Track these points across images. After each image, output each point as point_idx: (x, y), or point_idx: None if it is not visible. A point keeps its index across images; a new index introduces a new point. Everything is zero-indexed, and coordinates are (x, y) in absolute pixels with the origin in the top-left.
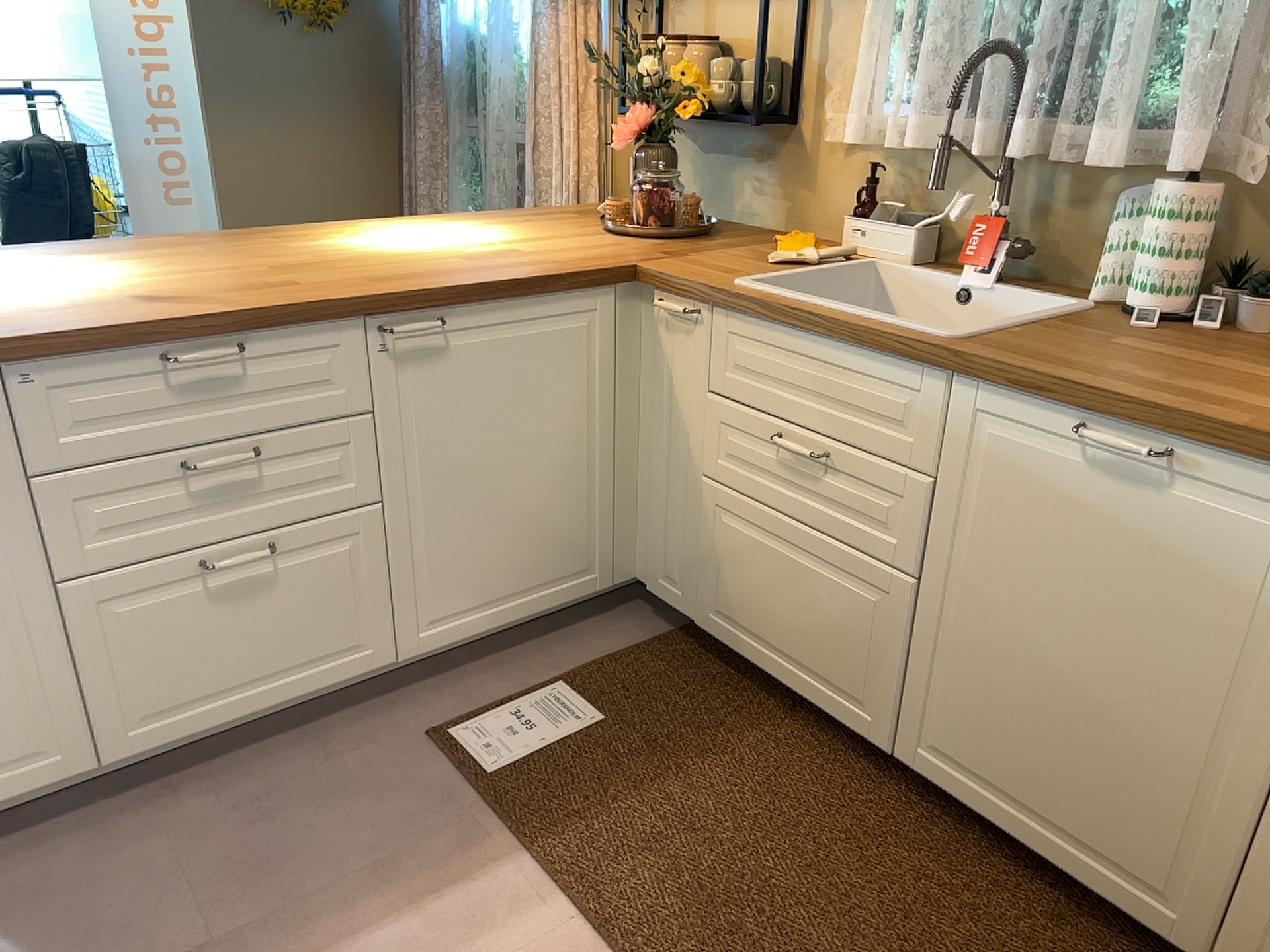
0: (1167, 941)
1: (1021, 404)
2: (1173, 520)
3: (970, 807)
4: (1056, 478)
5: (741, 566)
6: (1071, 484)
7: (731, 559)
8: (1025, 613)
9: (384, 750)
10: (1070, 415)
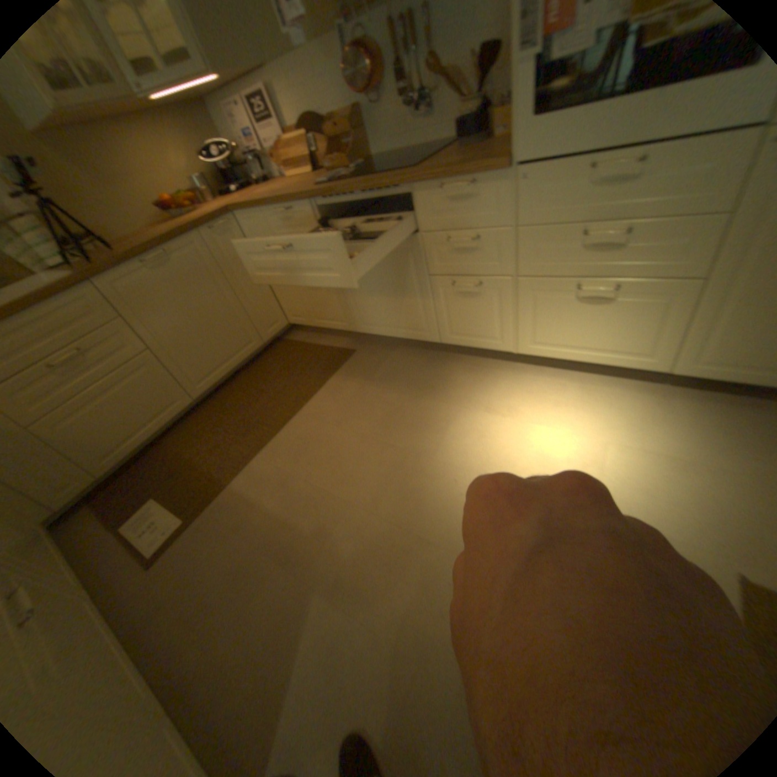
0: (257, 347)
1: (117, 269)
2: (176, 264)
3: (215, 381)
4: (146, 280)
5: (89, 429)
6: (150, 277)
7: (81, 434)
8: (176, 320)
9: (155, 582)
10: (131, 260)
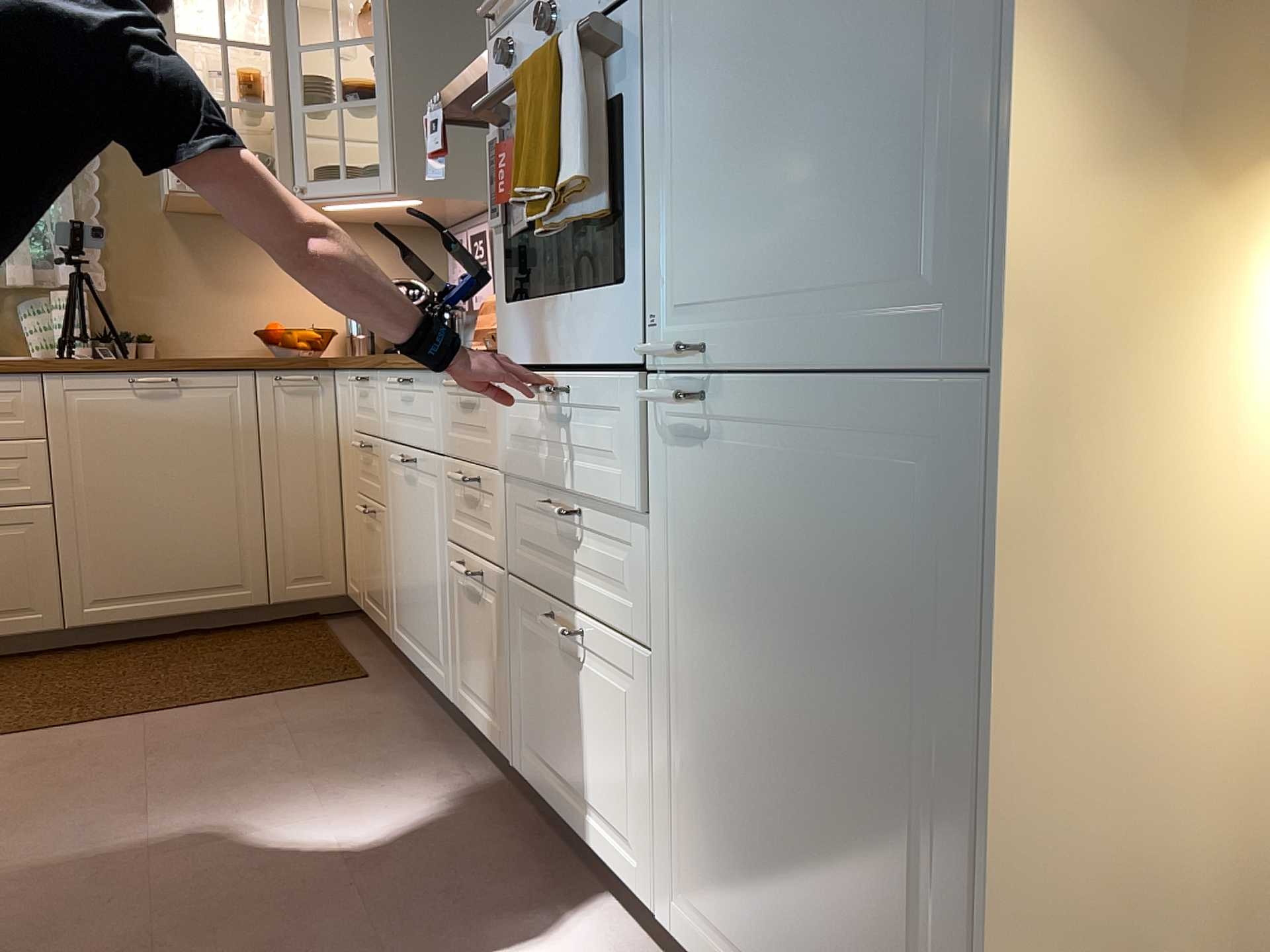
0: (250, 606)
1: (93, 379)
2: (187, 408)
3: (130, 621)
4: (124, 410)
5: None
6: (133, 410)
7: None
8: (130, 487)
9: None
10: (122, 377)
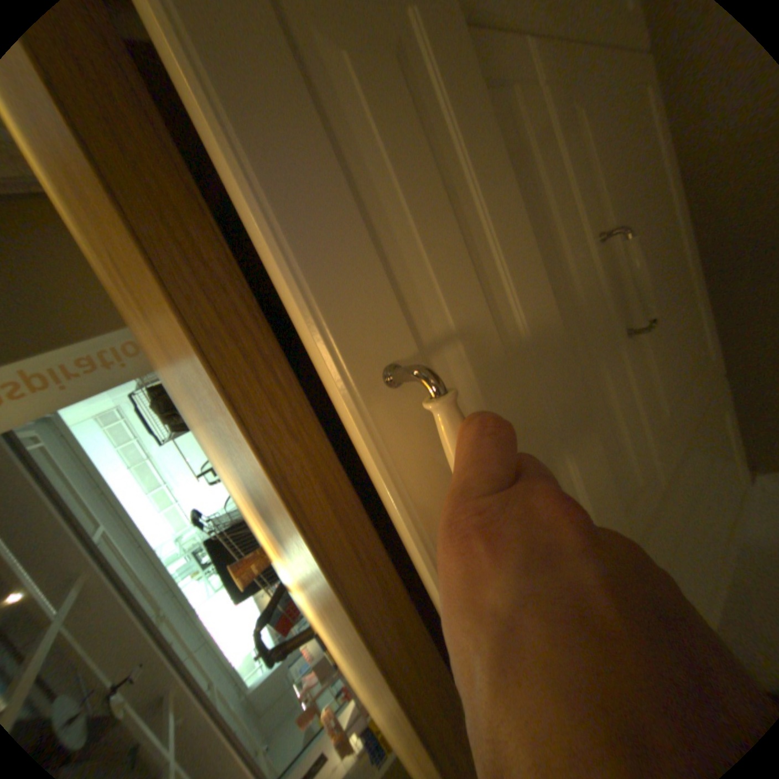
0: None
1: None
2: None
3: None
4: None
5: None
6: None
7: None
8: None
9: None
10: None
